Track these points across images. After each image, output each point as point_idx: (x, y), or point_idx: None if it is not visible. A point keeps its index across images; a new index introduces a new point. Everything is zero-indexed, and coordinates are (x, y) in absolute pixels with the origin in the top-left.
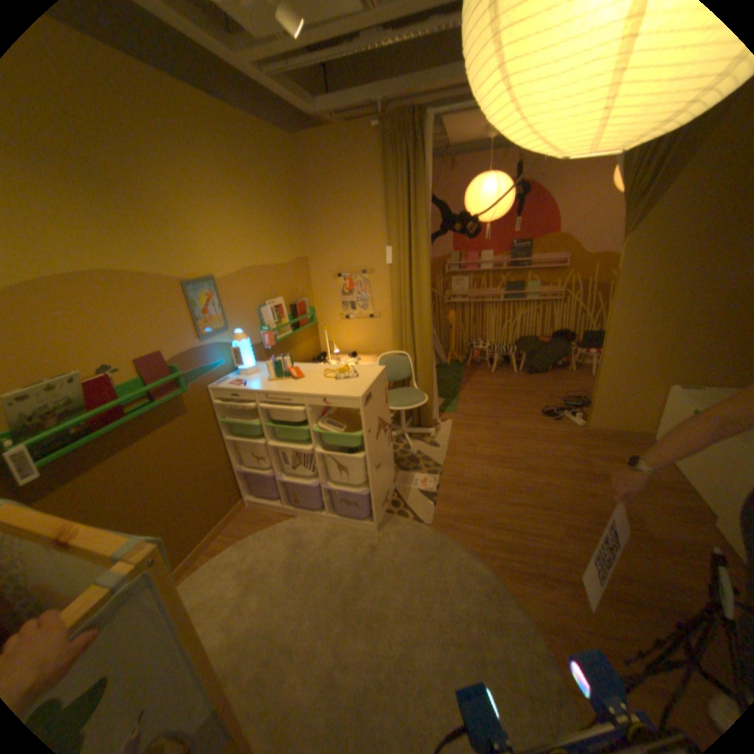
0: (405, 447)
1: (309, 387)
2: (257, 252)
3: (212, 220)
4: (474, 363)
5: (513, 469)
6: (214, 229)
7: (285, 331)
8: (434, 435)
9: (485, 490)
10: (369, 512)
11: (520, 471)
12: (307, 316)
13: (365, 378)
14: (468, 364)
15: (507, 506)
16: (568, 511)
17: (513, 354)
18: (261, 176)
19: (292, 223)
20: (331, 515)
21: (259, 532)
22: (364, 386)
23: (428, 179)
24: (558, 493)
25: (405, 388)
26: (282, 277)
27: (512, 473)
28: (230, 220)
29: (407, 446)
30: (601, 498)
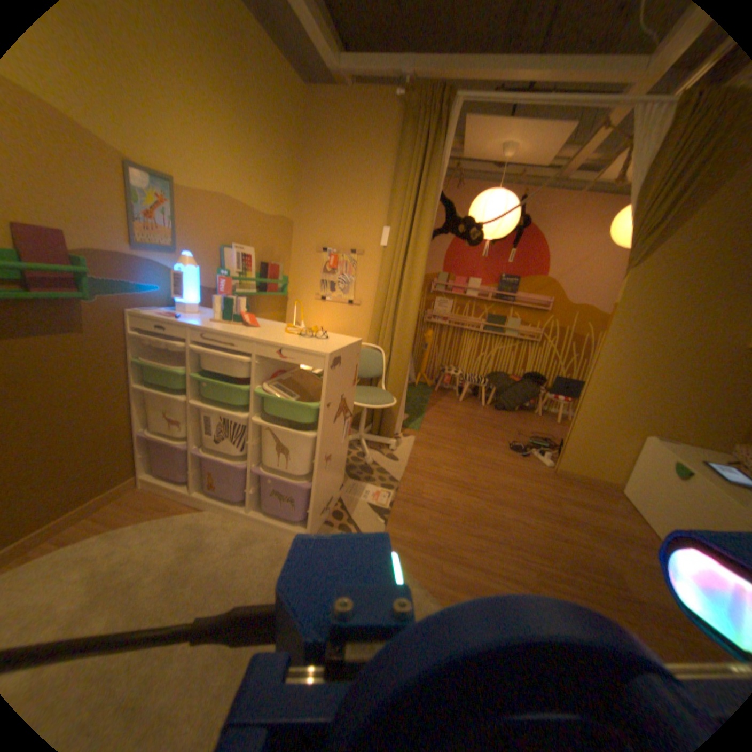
0: (360, 453)
1: (264, 336)
2: (238, 184)
3: (191, 114)
4: (442, 390)
5: (478, 499)
6: (191, 126)
7: (249, 288)
8: (394, 448)
9: (447, 517)
10: (304, 519)
11: (486, 502)
12: (278, 282)
13: (338, 343)
14: (436, 389)
15: (470, 539)
16: (539, 555)
17: (484, 387)
18: (265, 106)
19: (287, 177)
20: (253, 516)
21: (146, 523)
22: (336, 348)
23: (445, 166)
24: (528, 533)
25: (372, 388)
26: (260, 228)
27: (477, 503)
28: (214, 129)
29: (362, 452)
30: (574, 545)
